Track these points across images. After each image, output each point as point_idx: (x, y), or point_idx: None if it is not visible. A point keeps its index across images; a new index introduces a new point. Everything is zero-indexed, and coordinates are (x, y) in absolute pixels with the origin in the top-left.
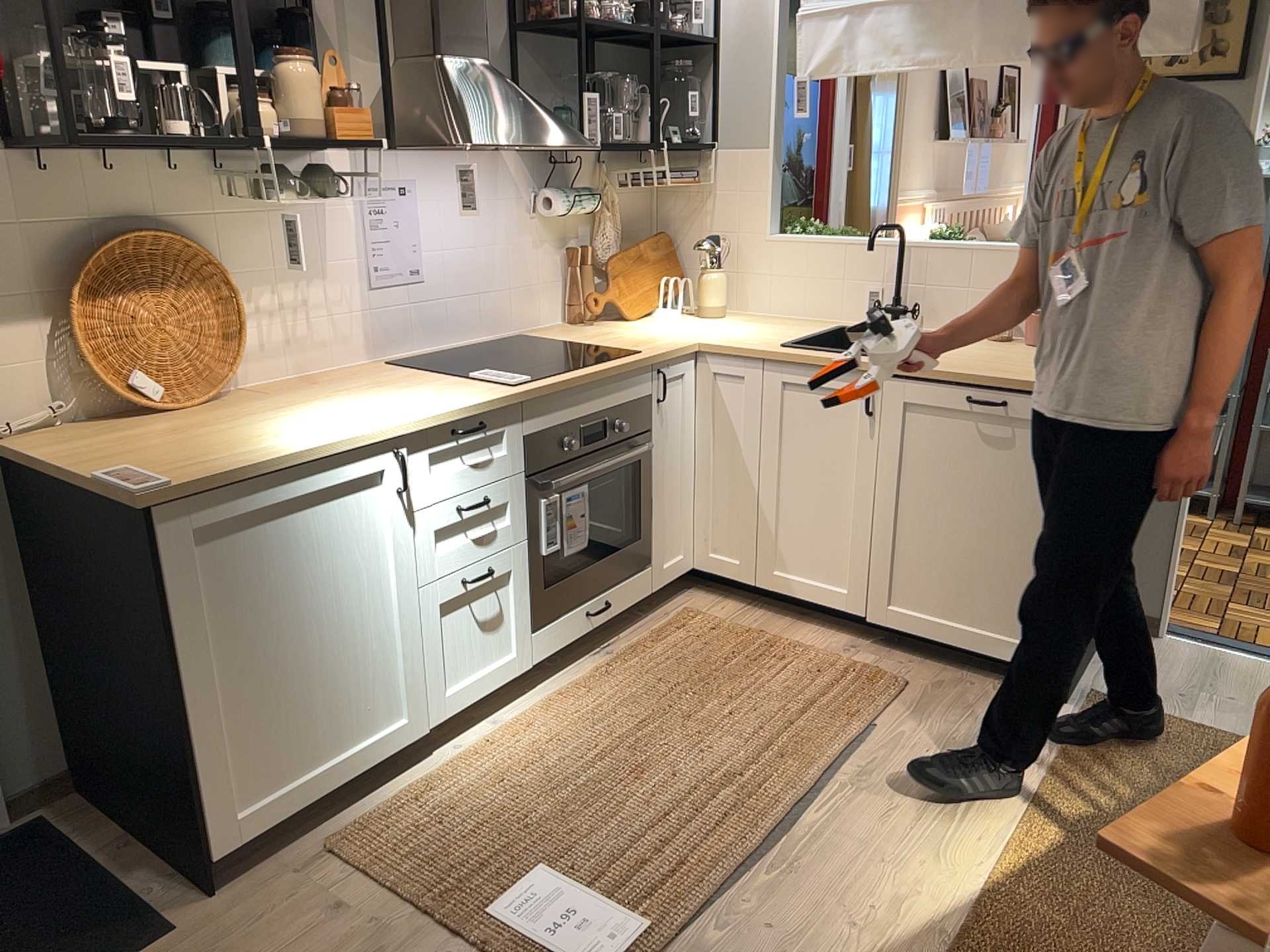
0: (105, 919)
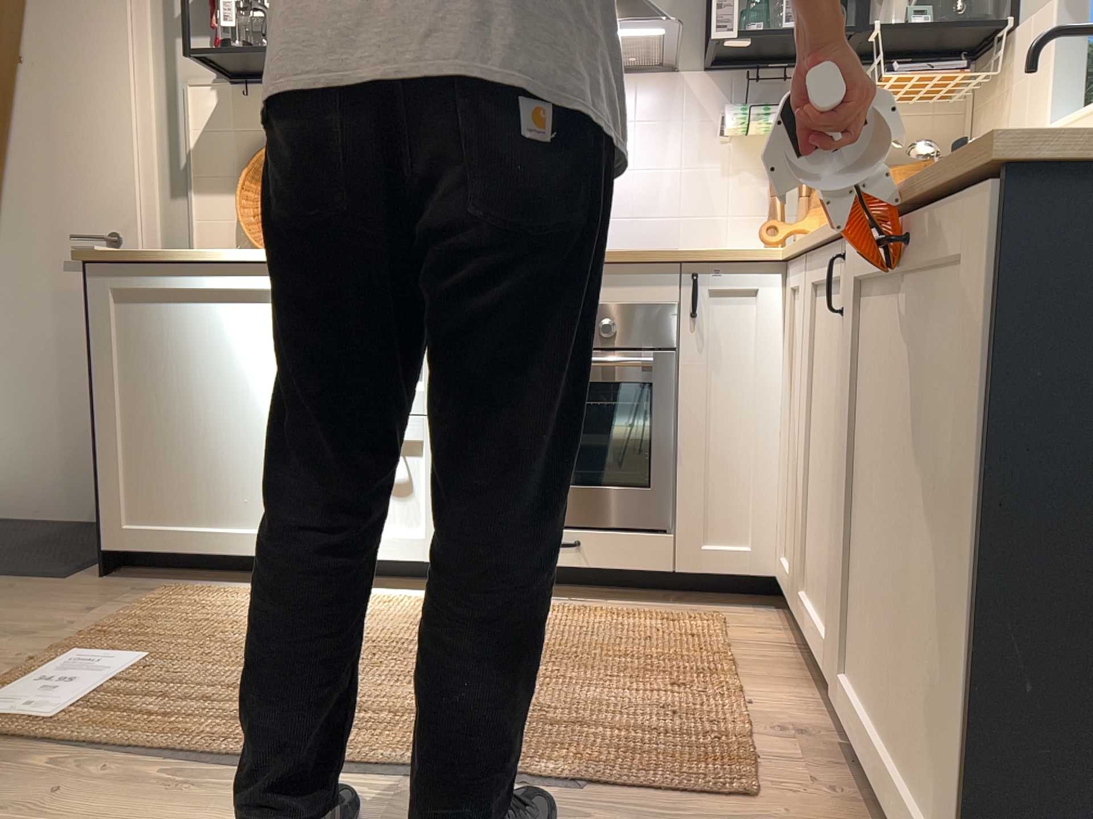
0: (74, 562)
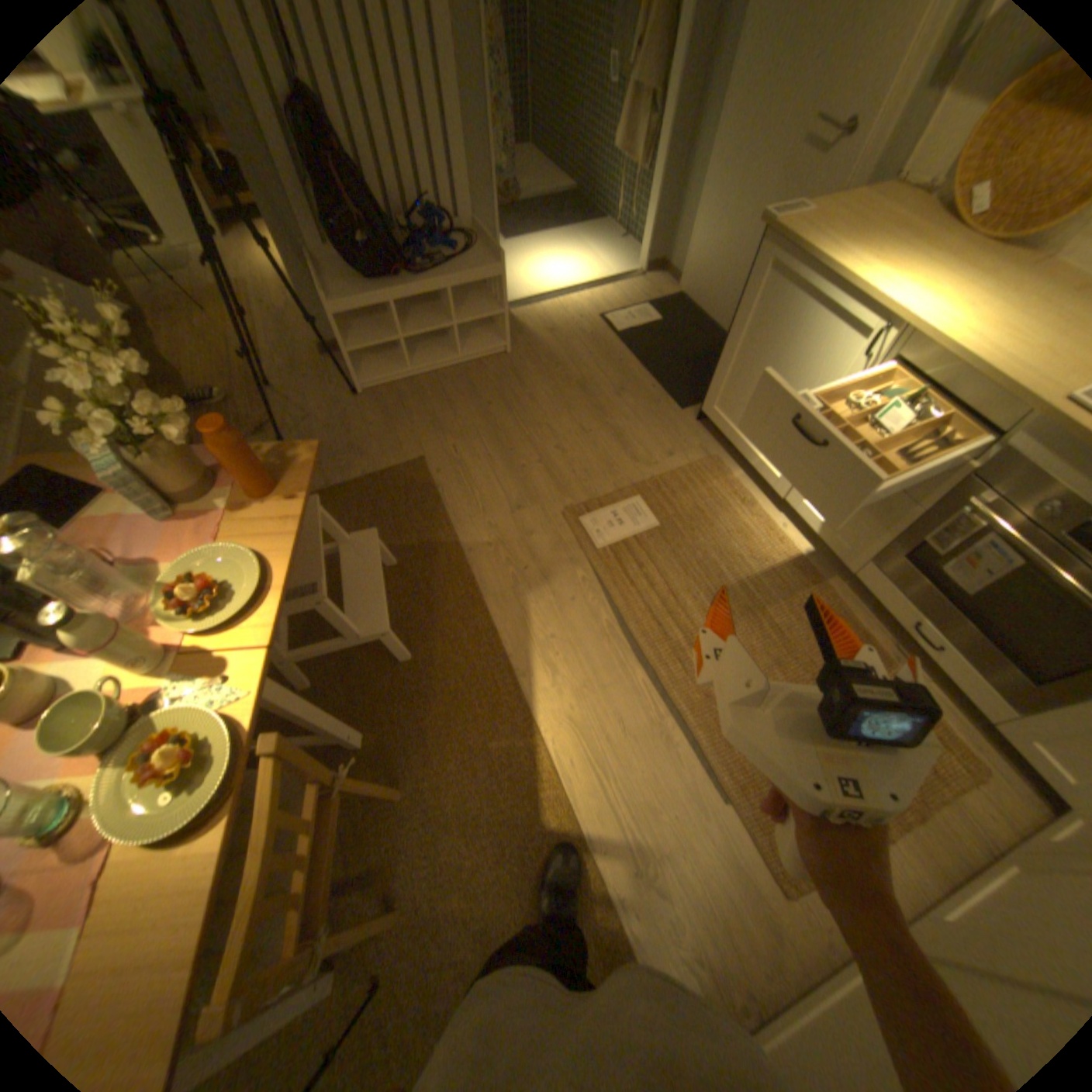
0: (697, 393)
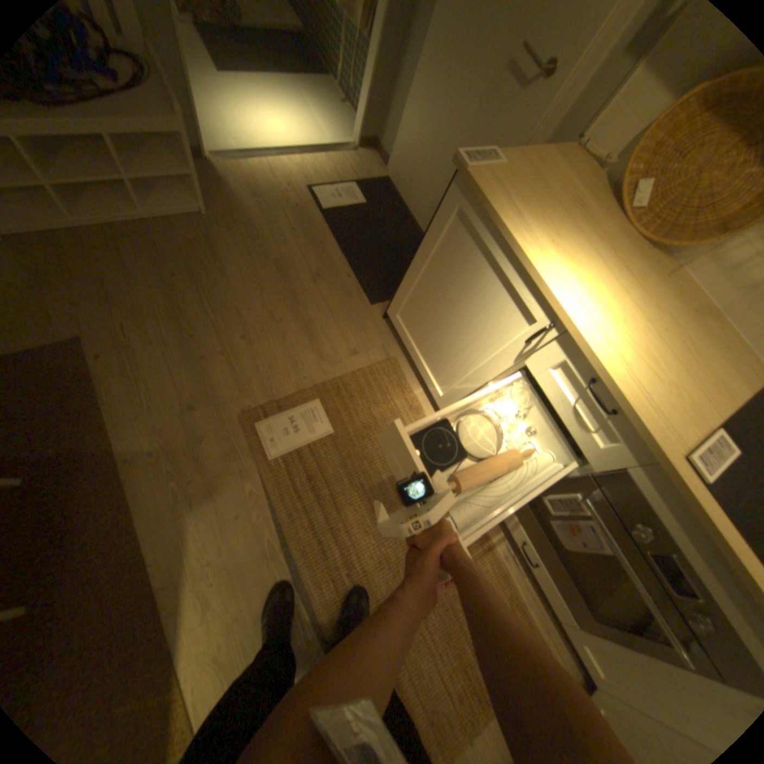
0: (387, 289)
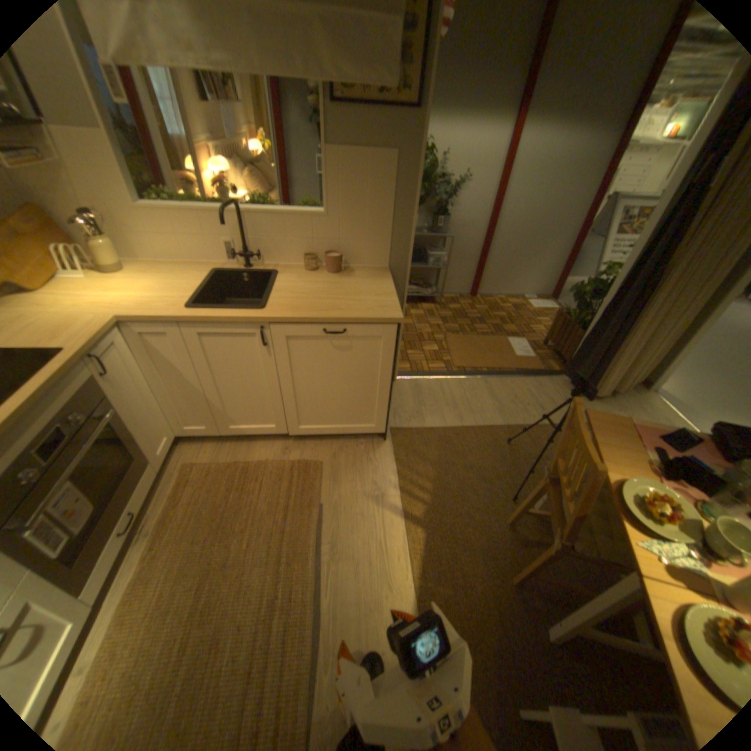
0: None
